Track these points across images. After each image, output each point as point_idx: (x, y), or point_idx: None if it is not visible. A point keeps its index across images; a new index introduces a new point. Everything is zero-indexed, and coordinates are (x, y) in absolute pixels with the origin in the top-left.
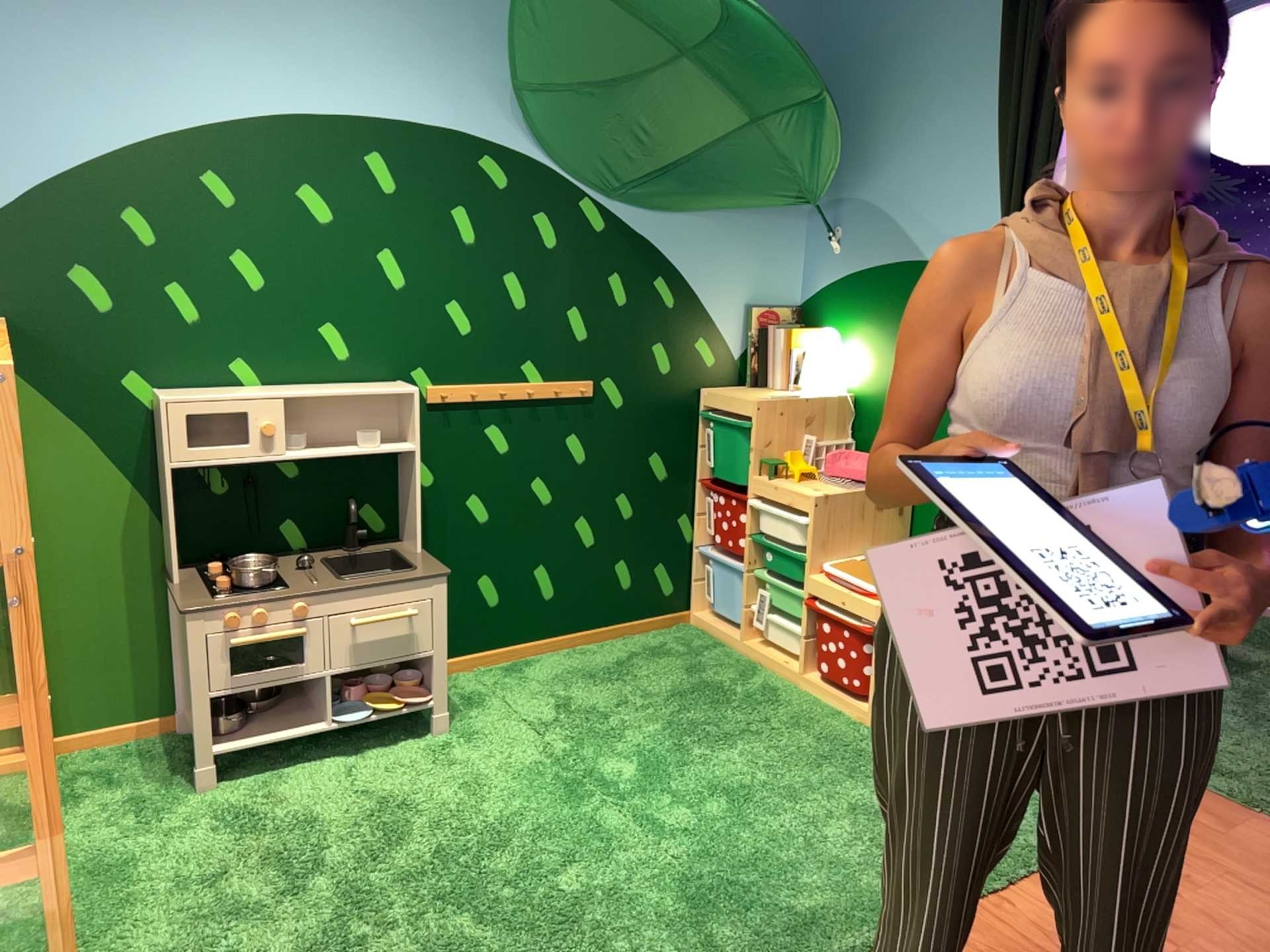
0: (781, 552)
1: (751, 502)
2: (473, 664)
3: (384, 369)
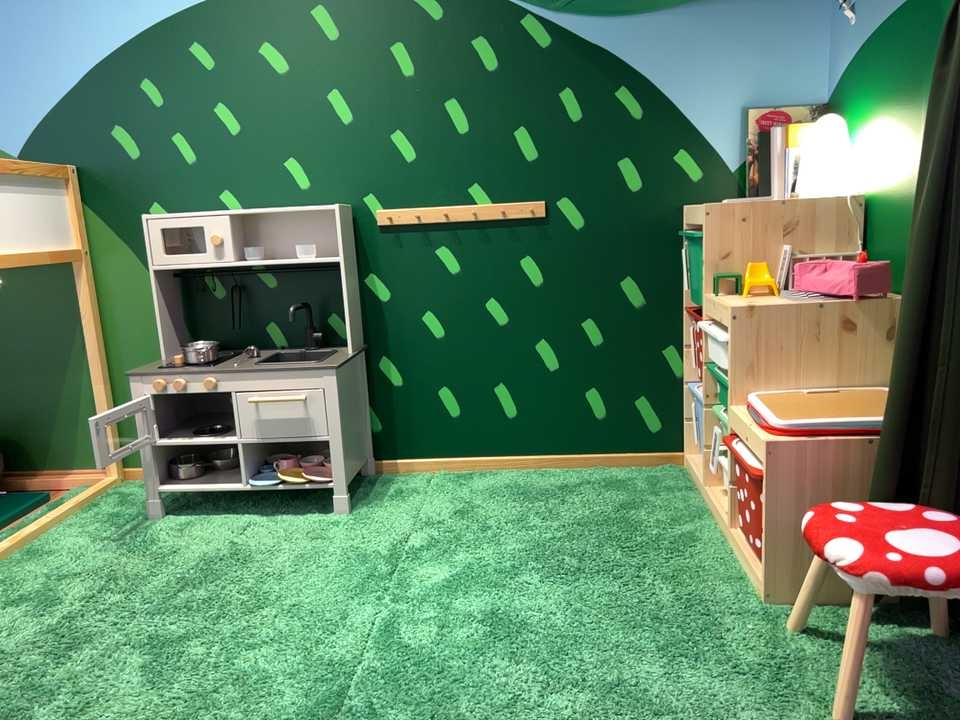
0: (716, 381)
1: (707, 325)
2: (435, 471)
3: (334, 193)
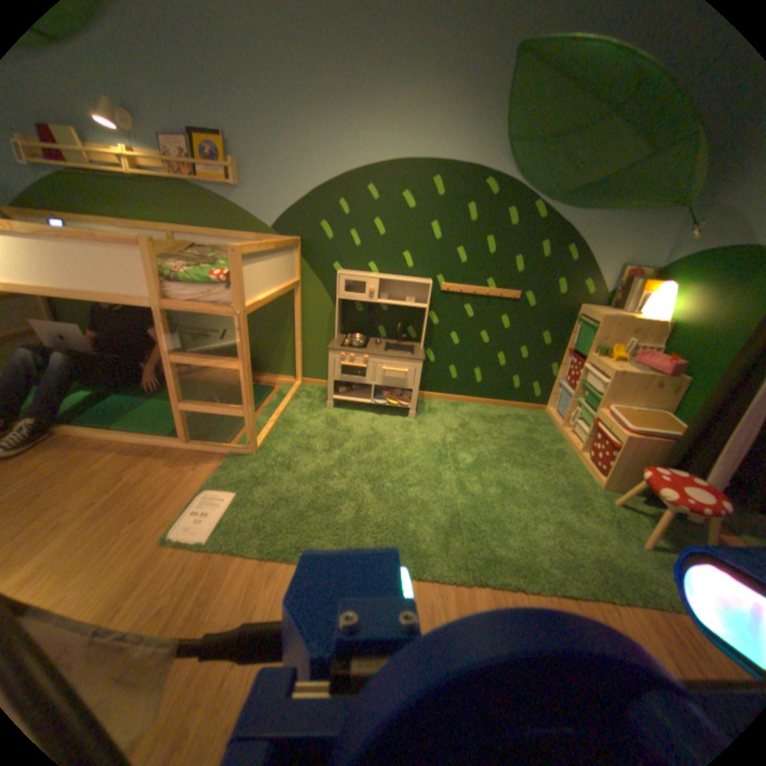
0: (589, 393)
1: (585, 364)
2: (438, 397)
3: (422, 271)
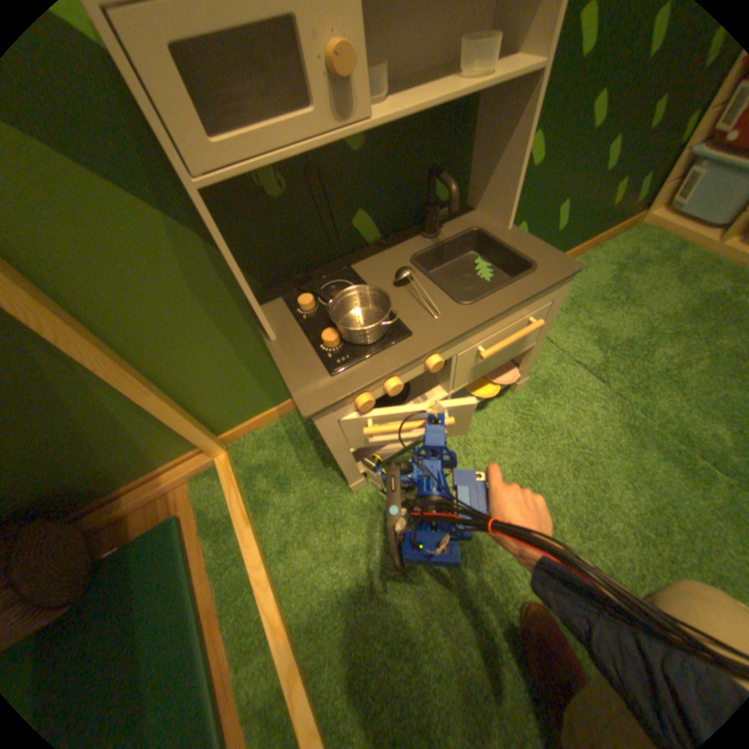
0: None
1: None
2: None
3: None
